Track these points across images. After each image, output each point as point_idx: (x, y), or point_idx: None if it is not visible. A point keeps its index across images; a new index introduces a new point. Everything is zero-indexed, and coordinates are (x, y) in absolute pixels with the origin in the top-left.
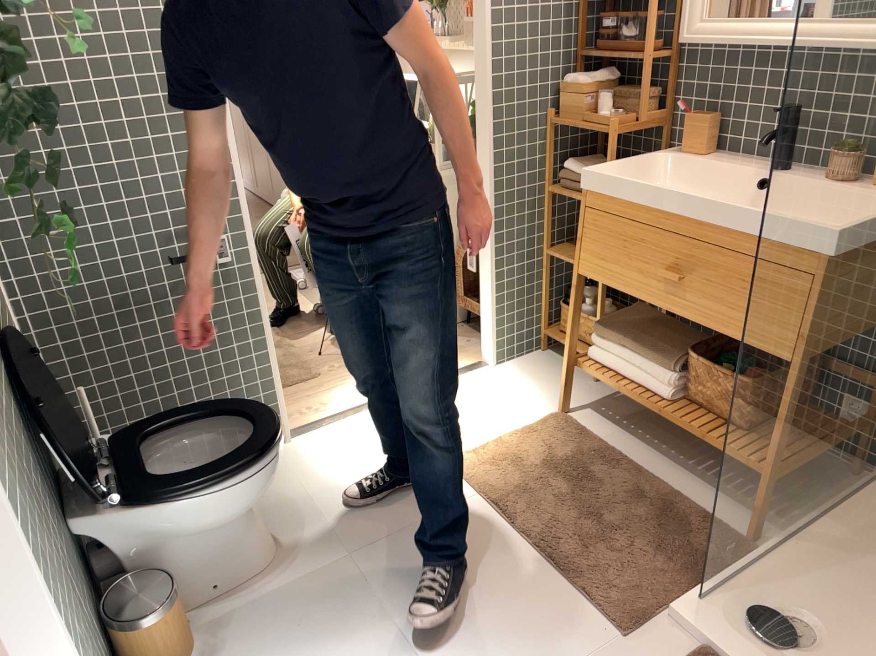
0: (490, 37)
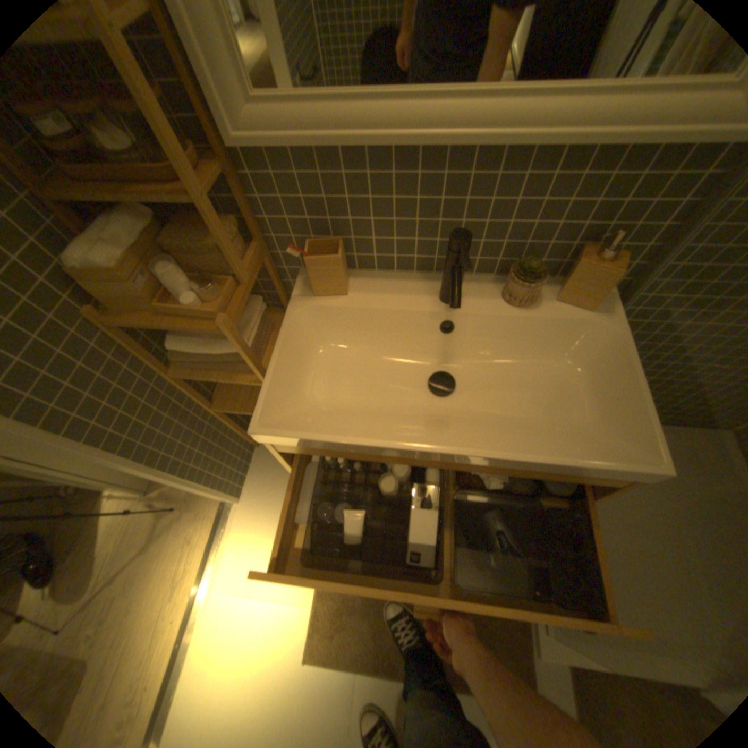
0: None
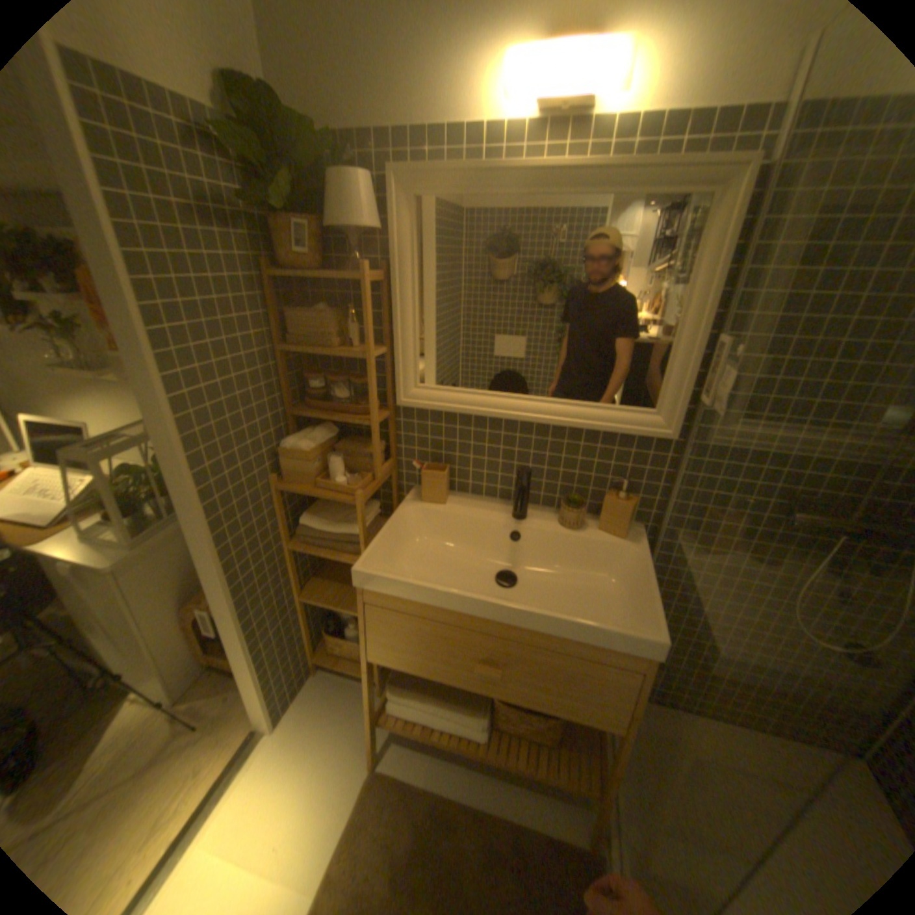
0: (179, 428)
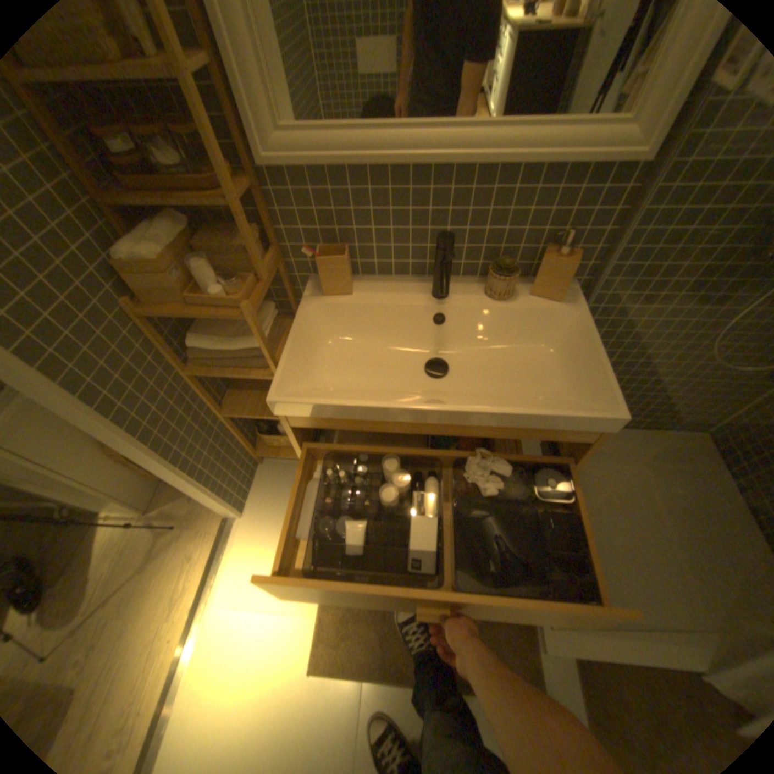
0: None
